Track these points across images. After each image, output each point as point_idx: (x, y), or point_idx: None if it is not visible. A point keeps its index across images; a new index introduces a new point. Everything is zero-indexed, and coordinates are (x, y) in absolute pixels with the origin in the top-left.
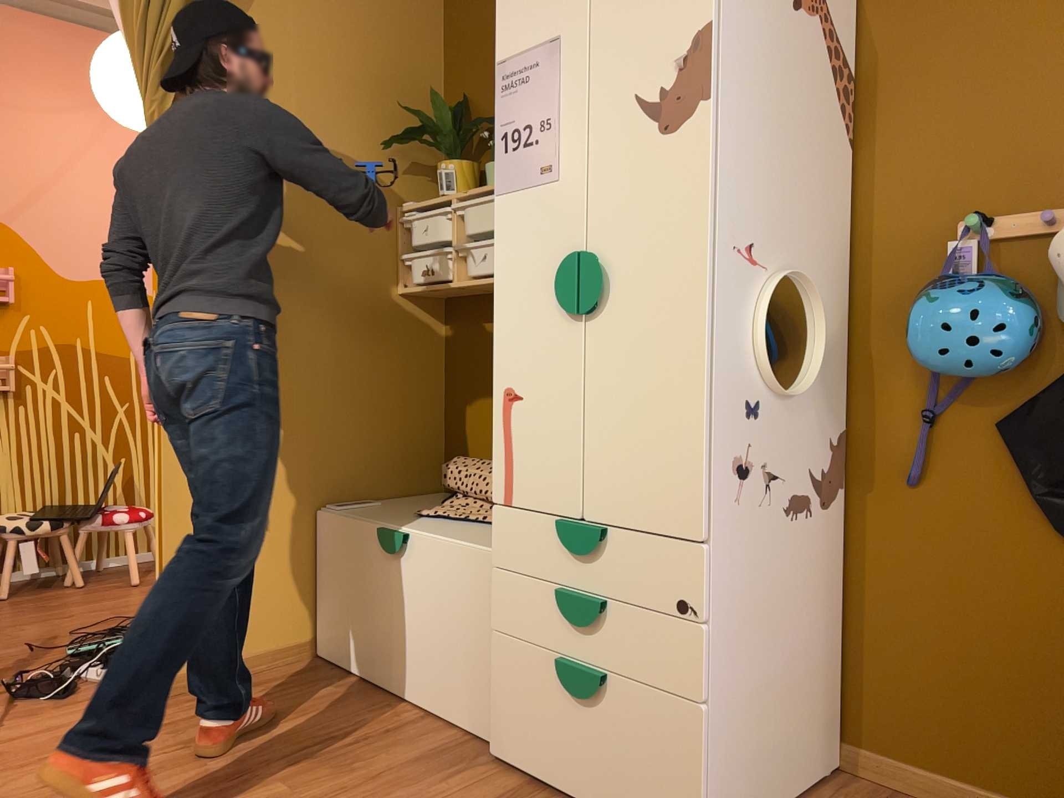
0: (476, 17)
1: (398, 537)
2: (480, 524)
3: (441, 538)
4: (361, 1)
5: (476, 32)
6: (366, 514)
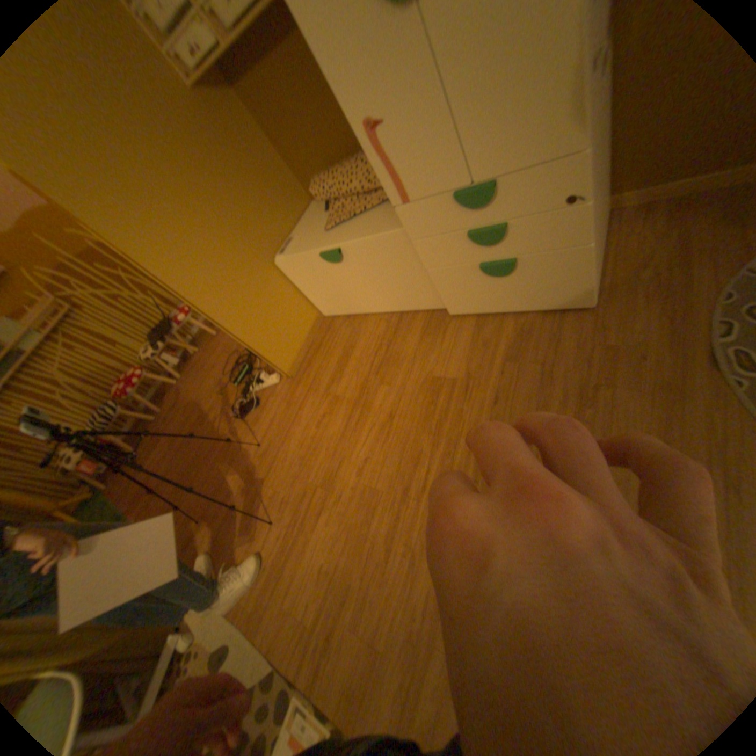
0: None
1: (336, 251)
2: (366, 210)
3: (360, 237)
4: None
5: None
6: (301, 246)
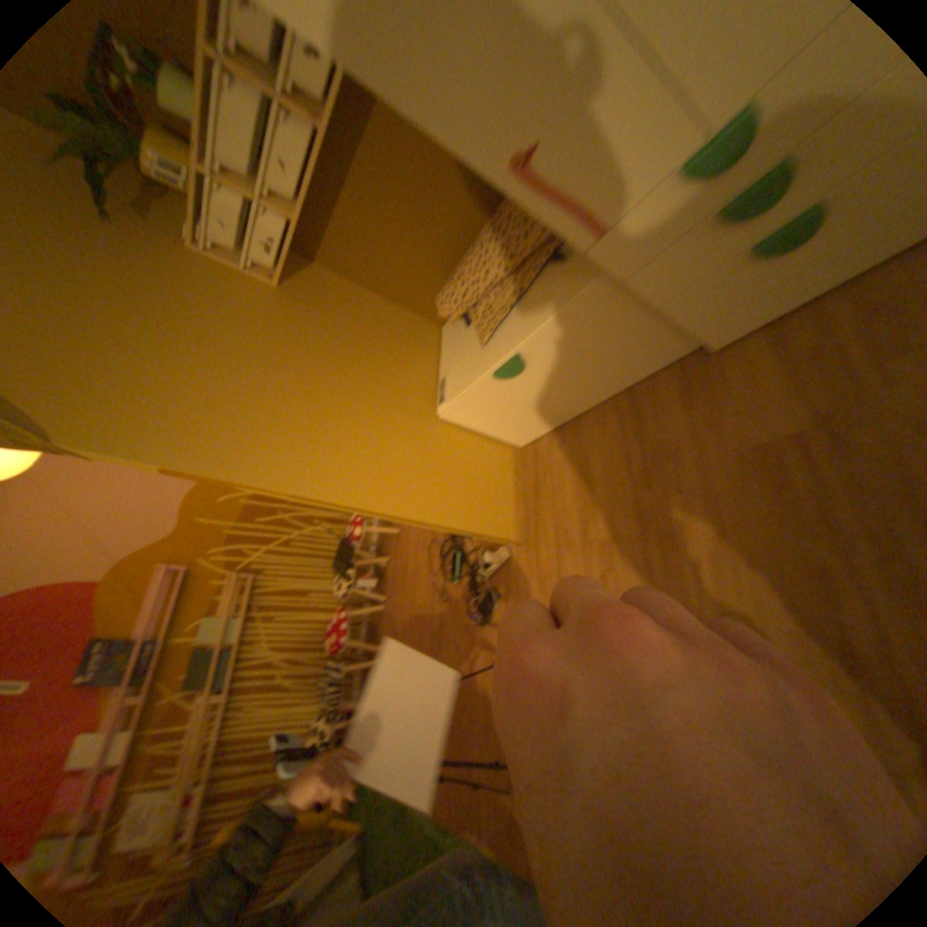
0: None
1: (517, 360)
2: (526, 292)
3: (542, 324)
4: None
5: None
6: (465, 381)
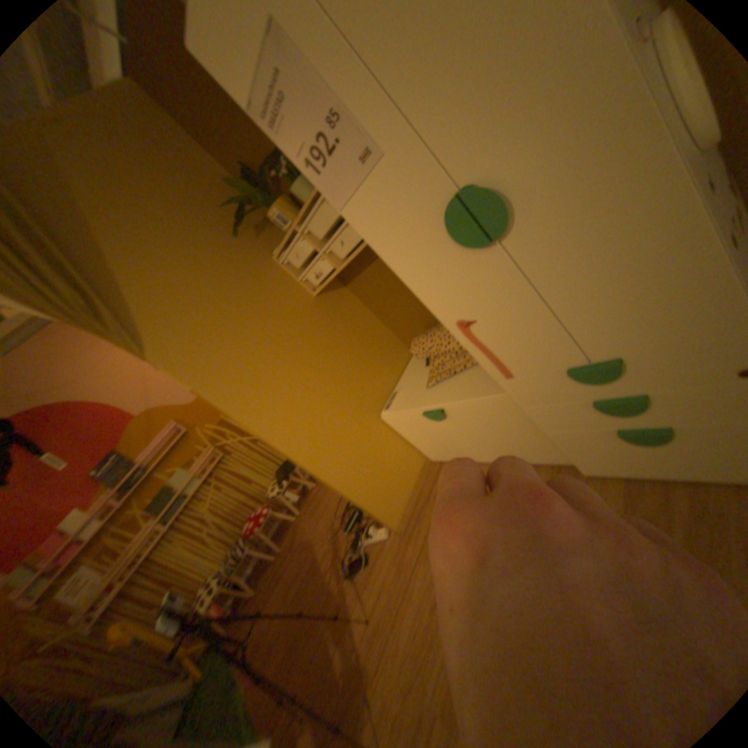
0: (195, 103)
1: (440, 412)
2: (467, 369)
3: (464, 399)
4: (135, 165)
5: (204, 113)
6: (405, 403)
